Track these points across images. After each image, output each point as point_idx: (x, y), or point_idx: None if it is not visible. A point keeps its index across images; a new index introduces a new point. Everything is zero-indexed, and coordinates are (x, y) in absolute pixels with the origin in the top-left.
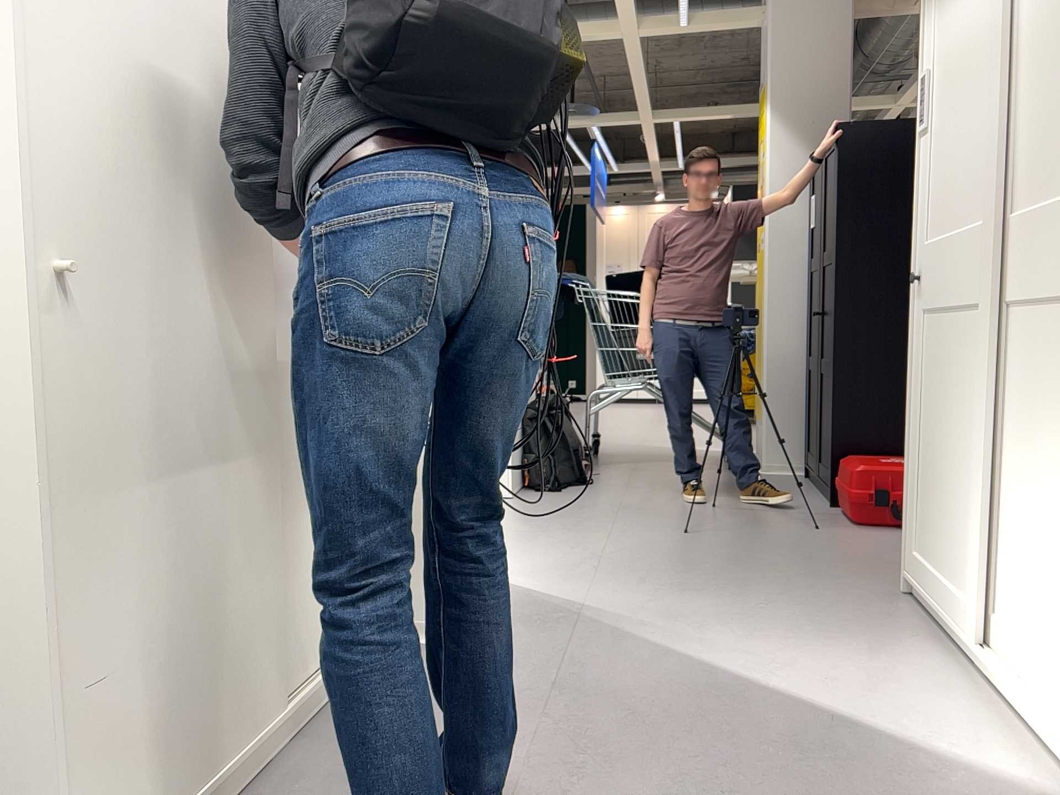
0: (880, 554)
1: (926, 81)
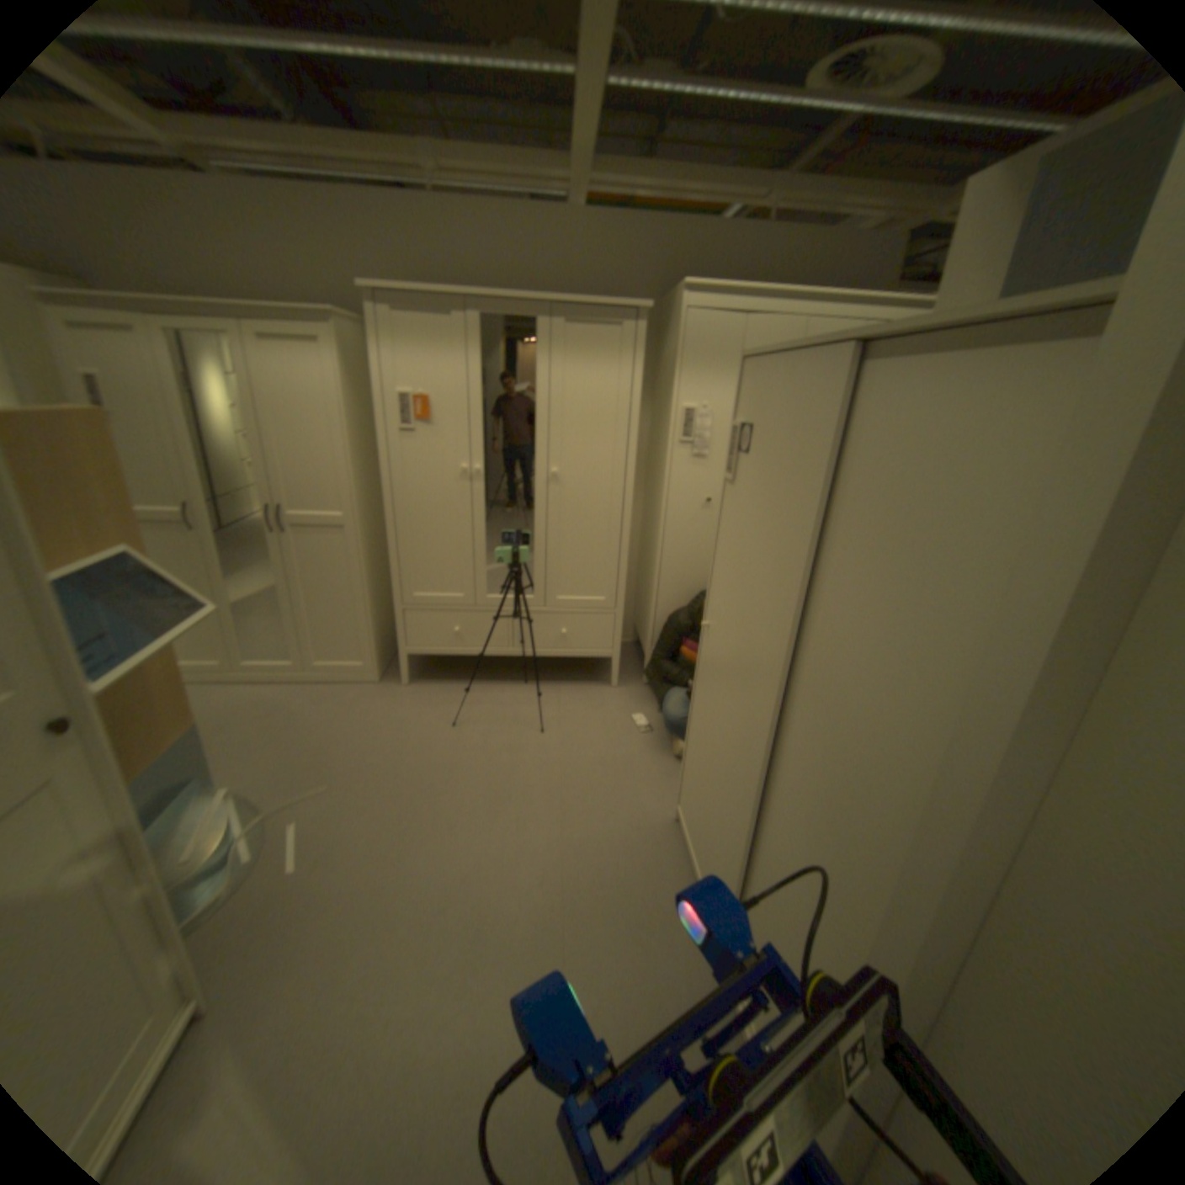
0: None
1: None
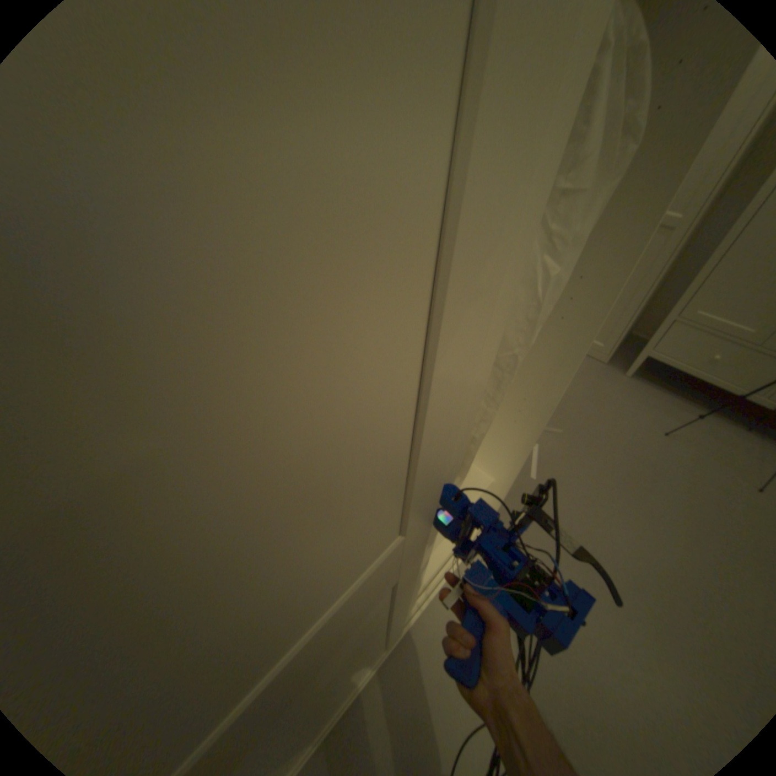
0: None
1: None
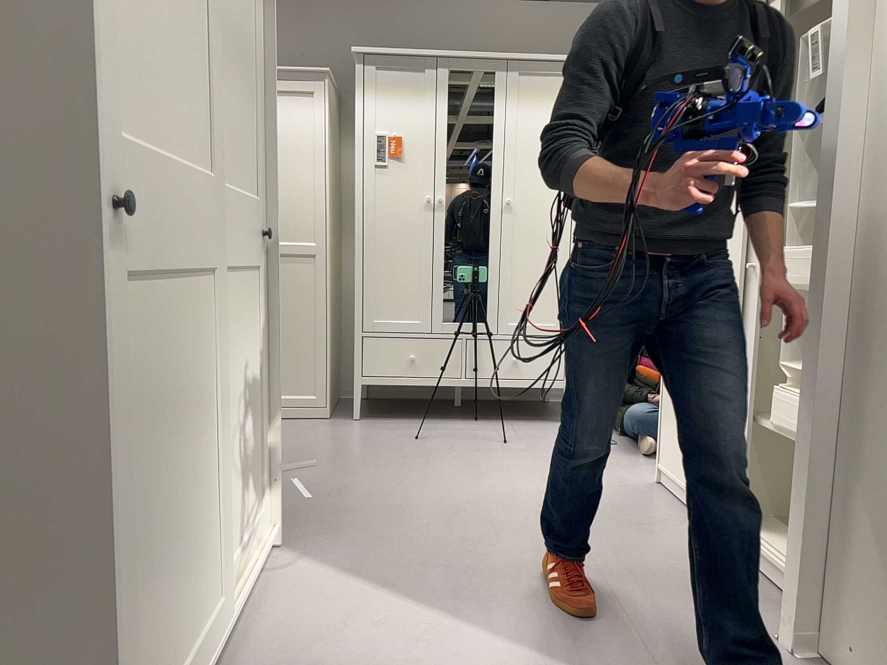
0: None
1: None
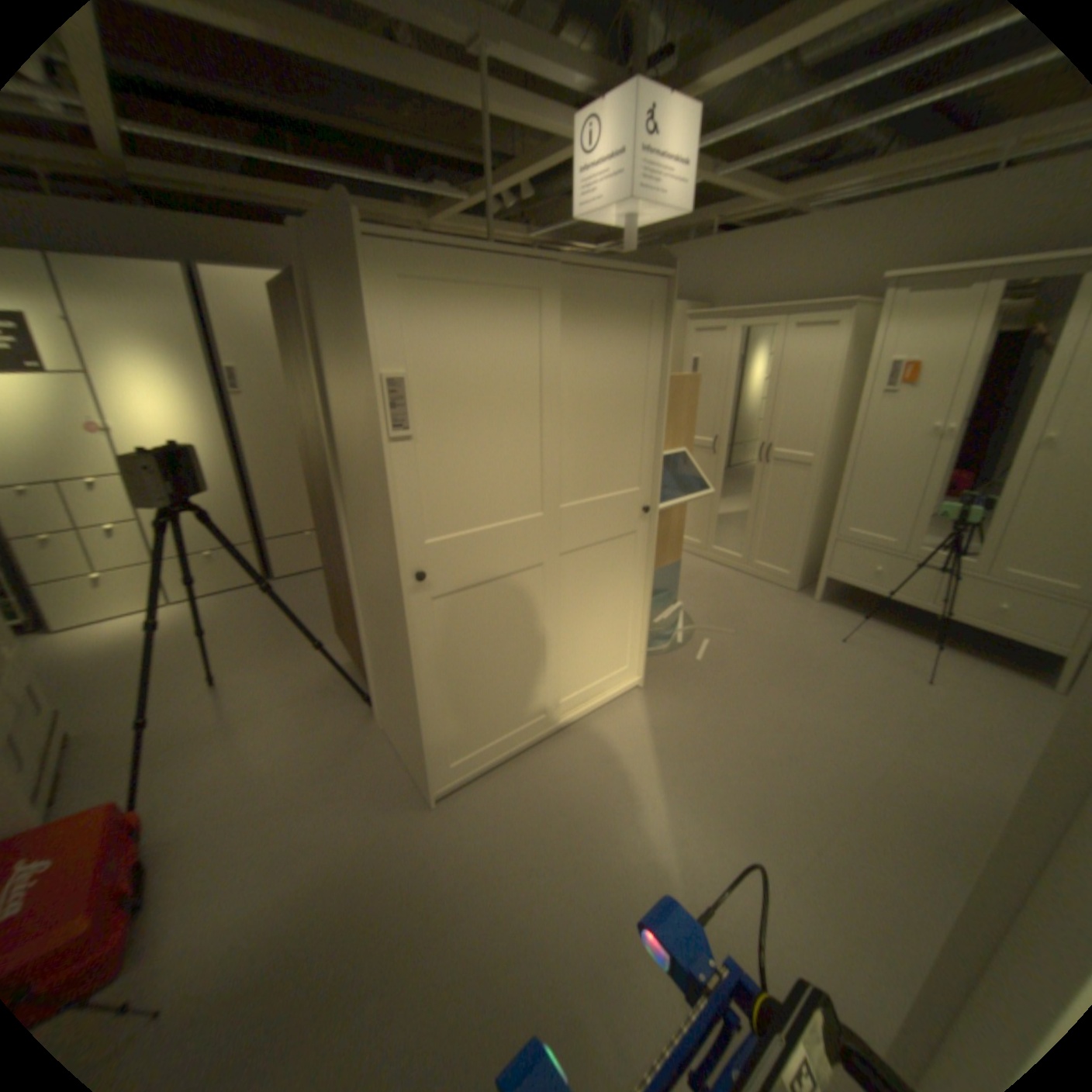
0: (308, 869)
1: (410, 383)
